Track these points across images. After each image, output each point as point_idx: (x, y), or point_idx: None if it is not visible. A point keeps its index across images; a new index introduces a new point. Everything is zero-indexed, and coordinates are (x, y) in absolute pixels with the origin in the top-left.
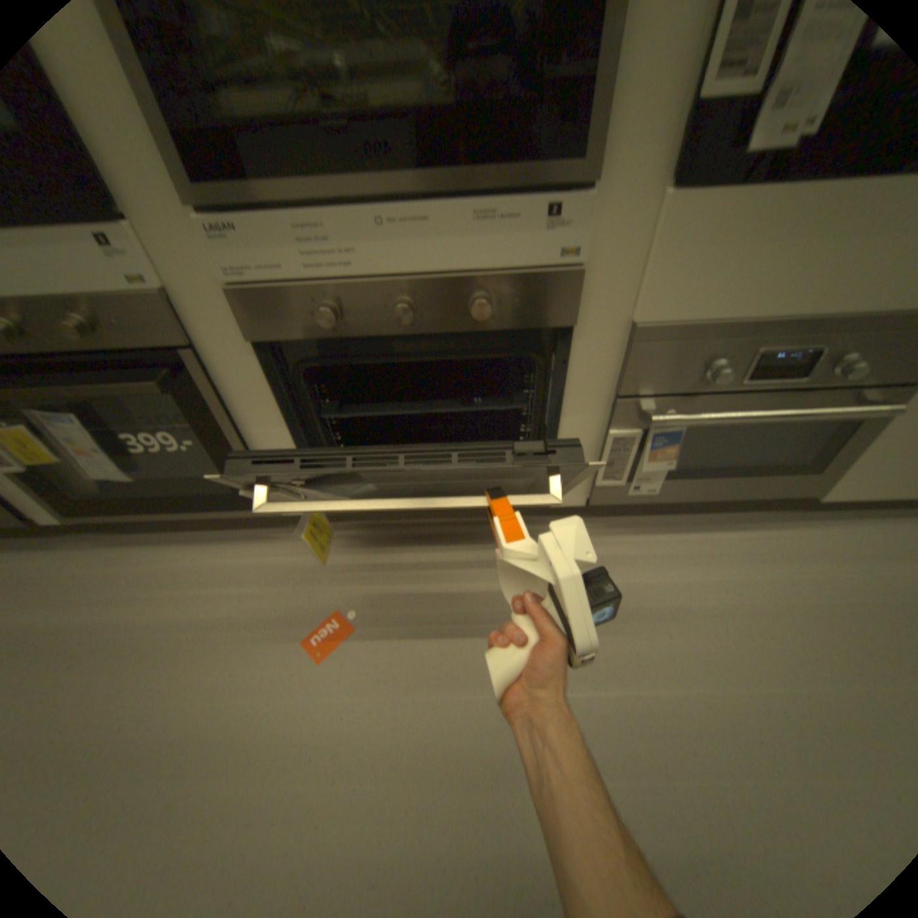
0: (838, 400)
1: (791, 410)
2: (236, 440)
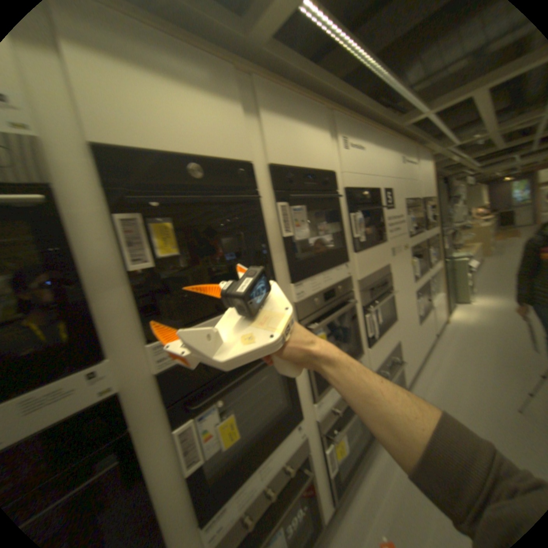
0: (398, 368)
1: (397, 375)
2: (315, 494)
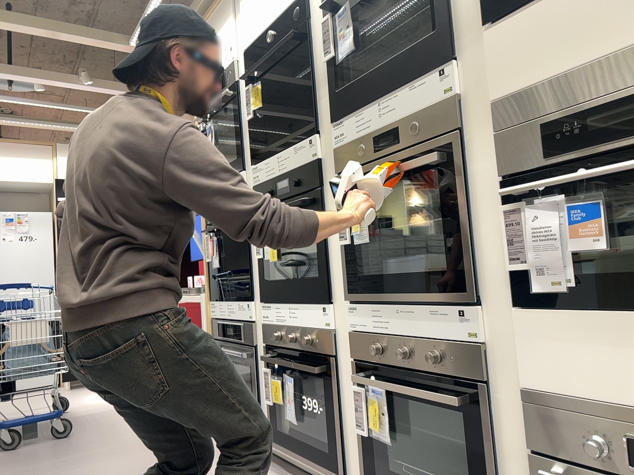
0: None
1: None
2: (338, 418)
